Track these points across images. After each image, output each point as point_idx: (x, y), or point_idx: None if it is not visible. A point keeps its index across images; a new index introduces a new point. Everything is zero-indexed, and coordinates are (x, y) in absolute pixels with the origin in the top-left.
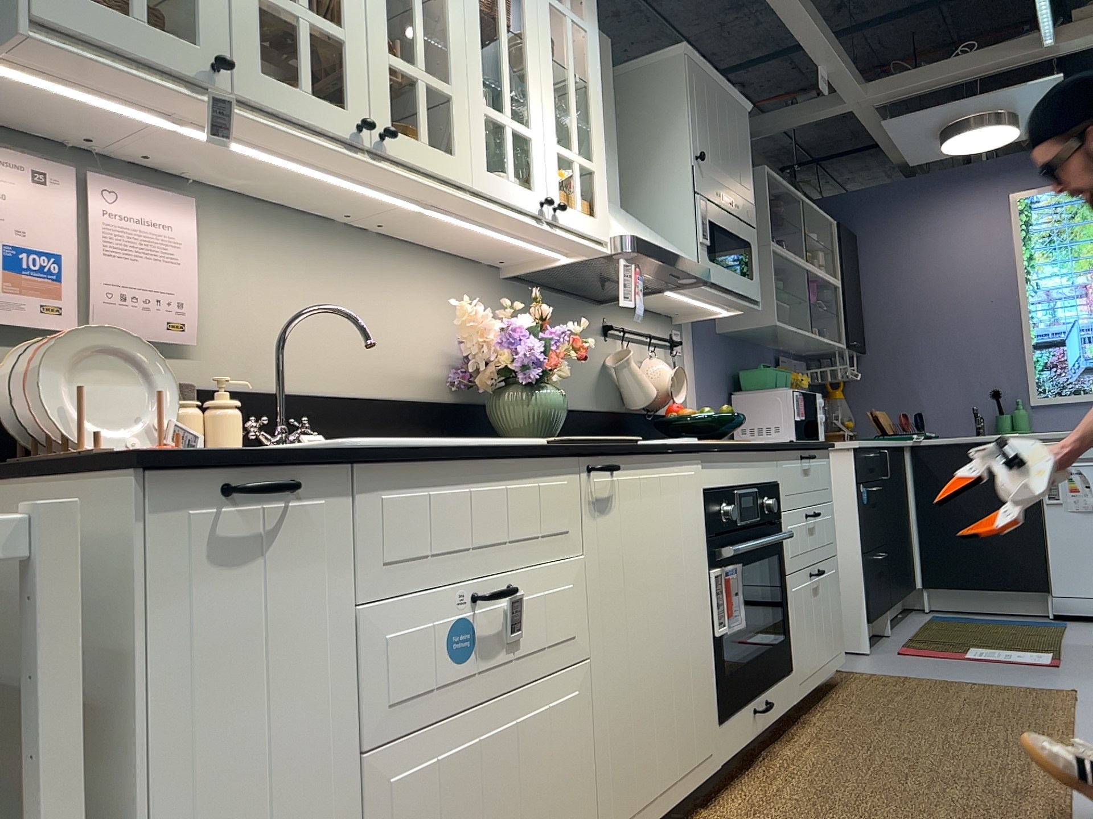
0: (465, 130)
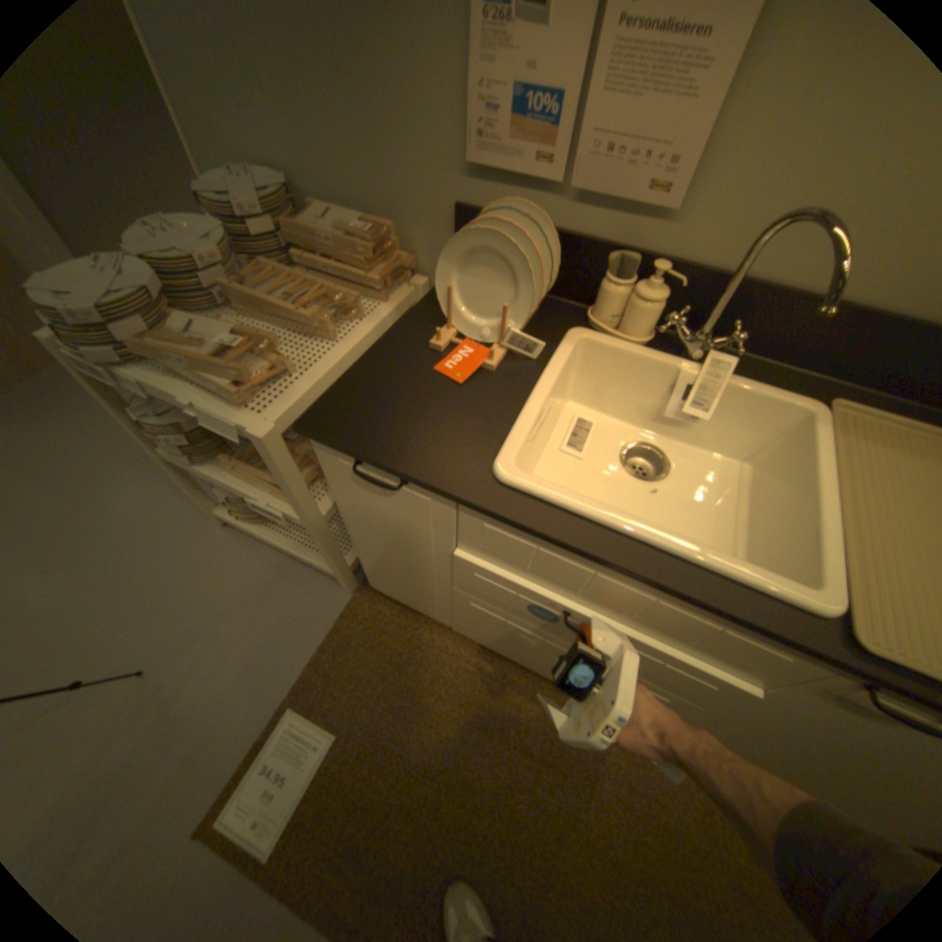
0: None
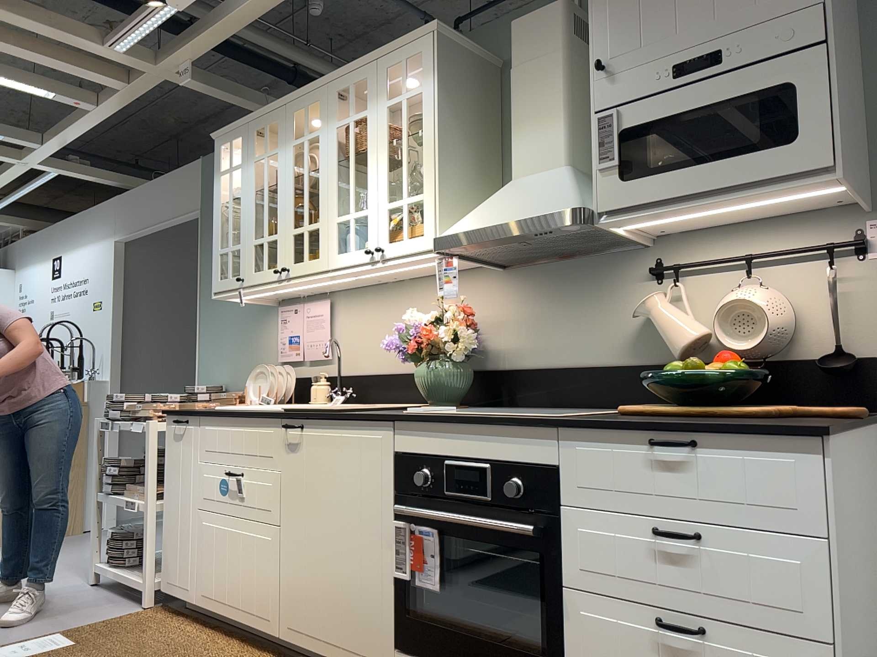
0: (323, 240)
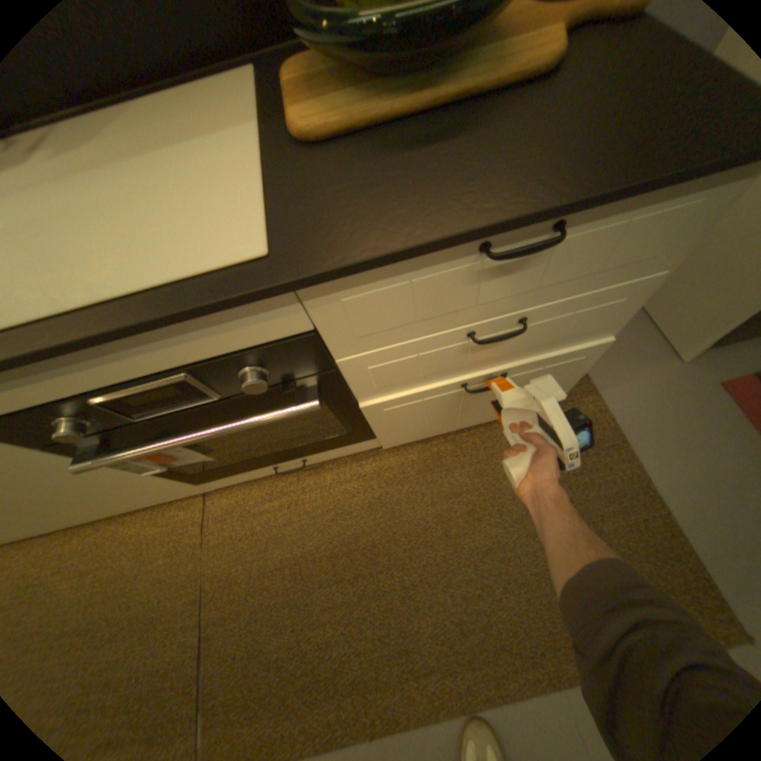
0: None
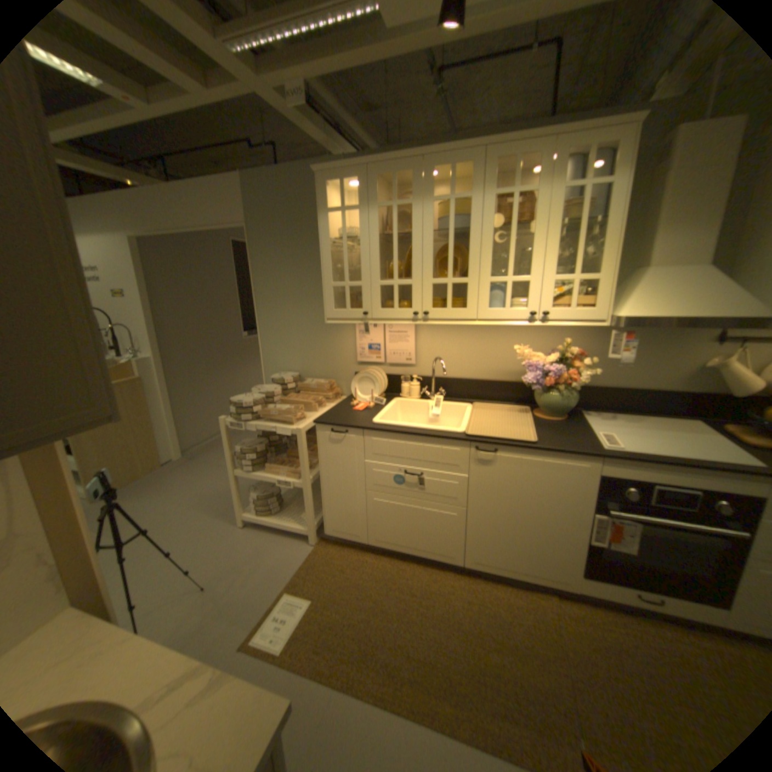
0: (474, 295)
